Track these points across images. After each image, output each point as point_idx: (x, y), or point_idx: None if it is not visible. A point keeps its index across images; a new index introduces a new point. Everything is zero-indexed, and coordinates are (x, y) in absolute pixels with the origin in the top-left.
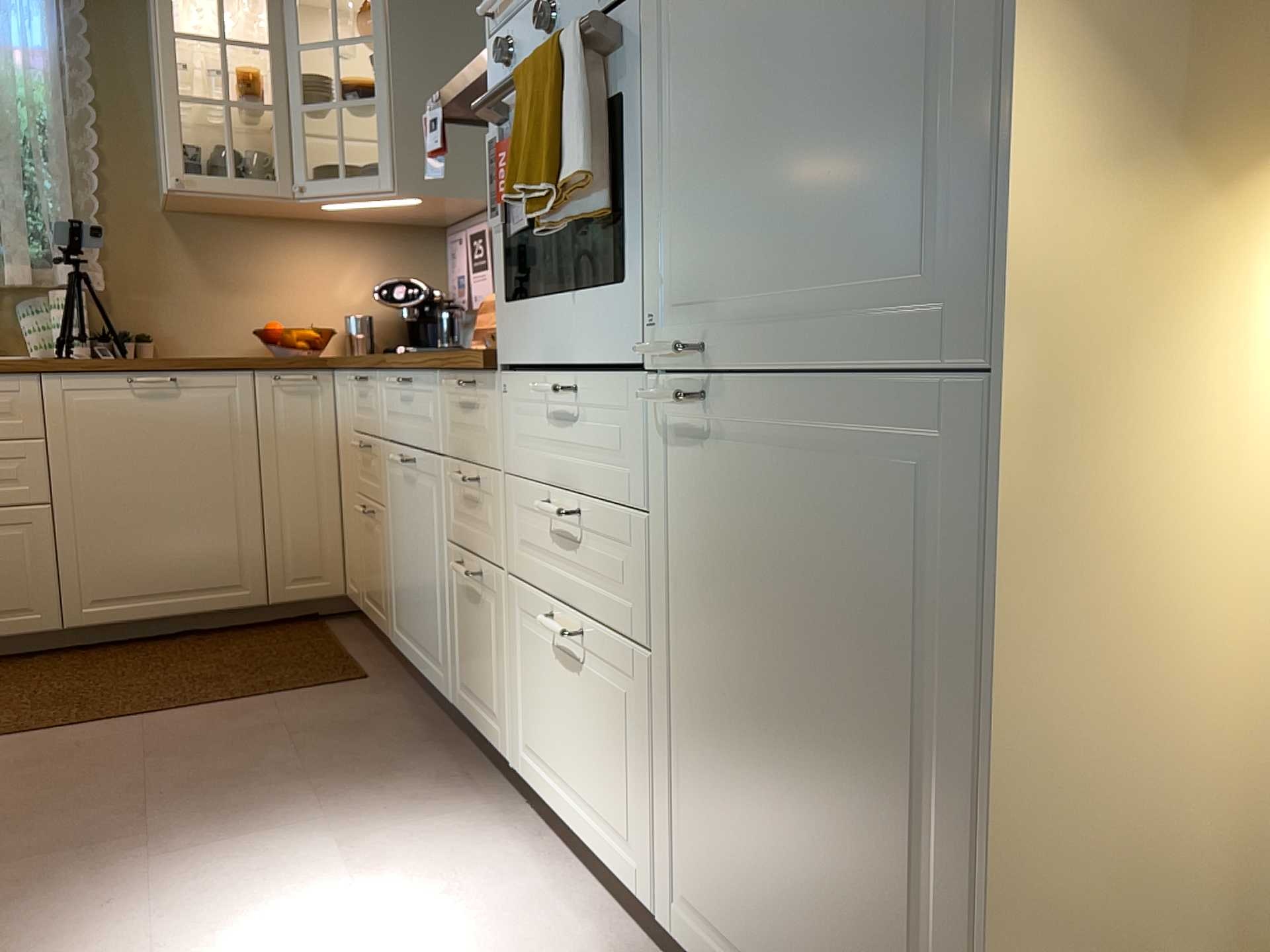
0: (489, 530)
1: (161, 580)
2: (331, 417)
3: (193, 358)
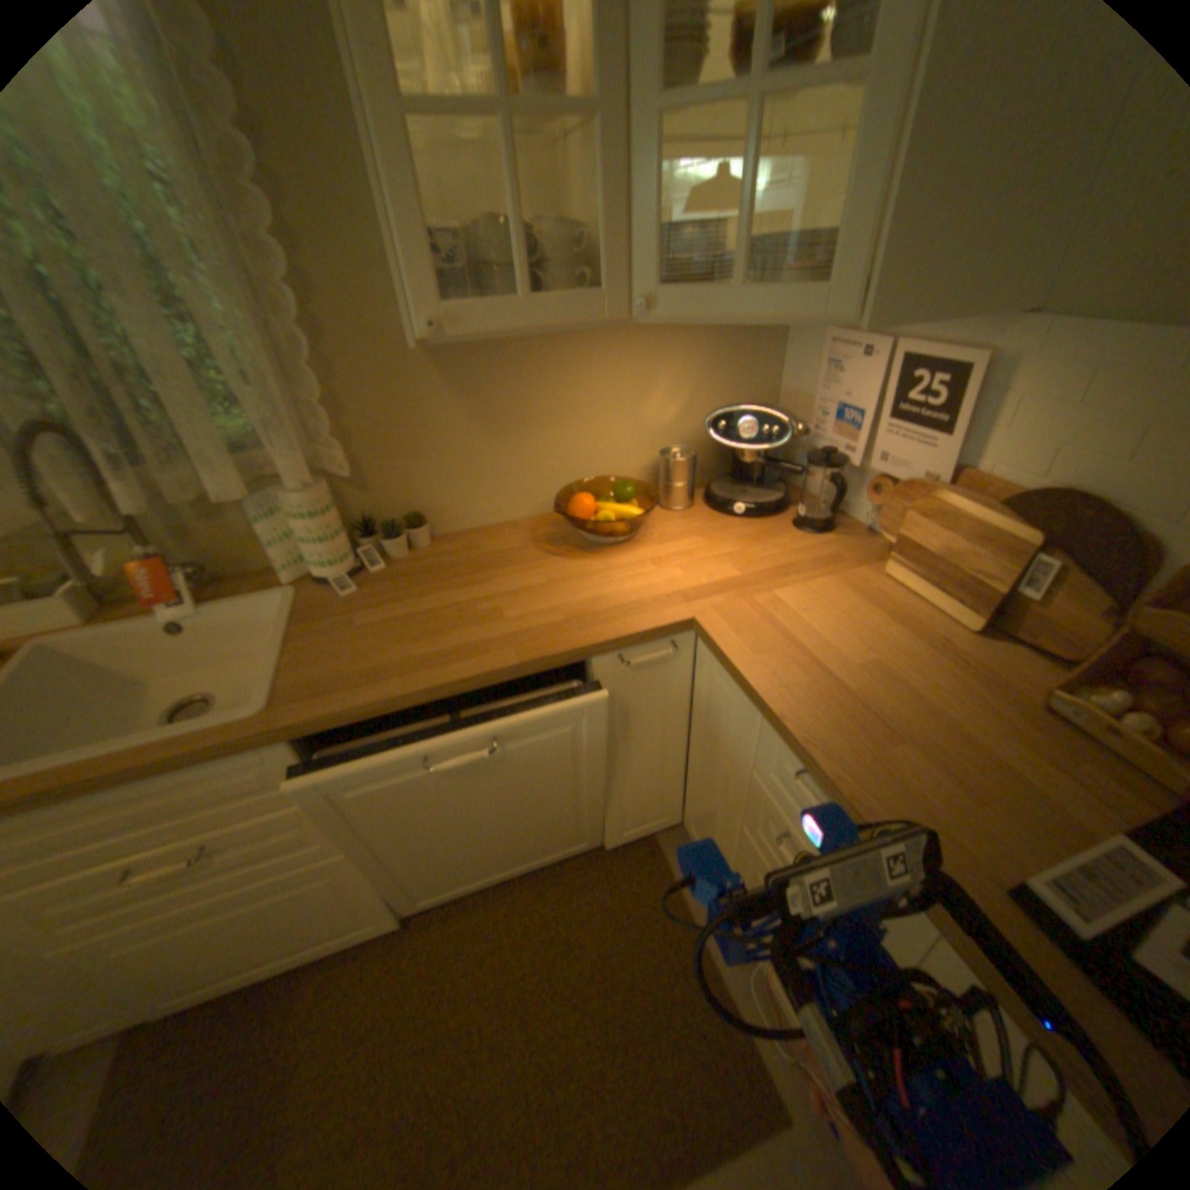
0: None
1: (496, 868)
2: (688, 682)
3: (478, 529)
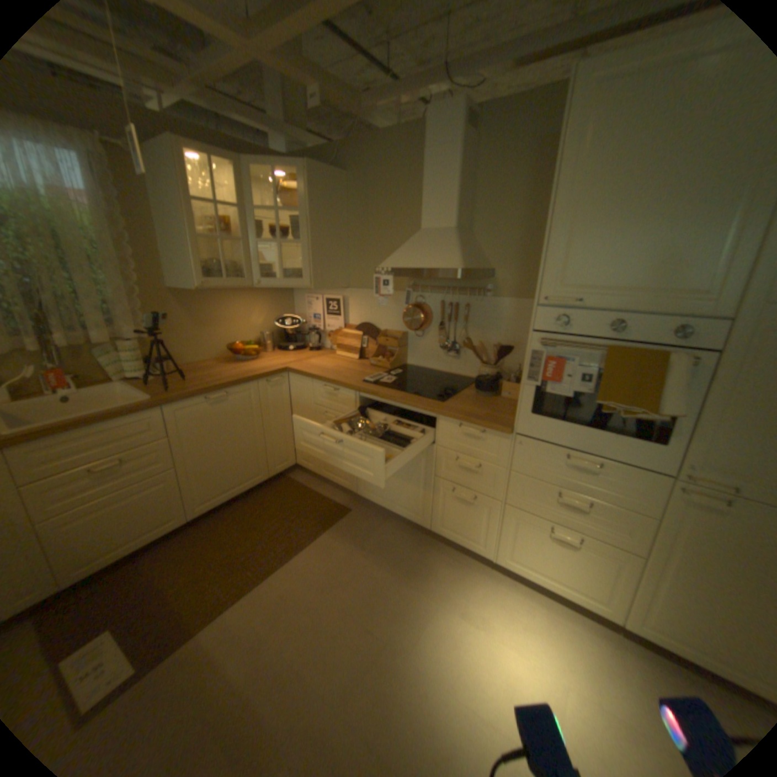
0: (486, 483)
1: (227, 484)
2: (287, 393)
3: (191, 364)
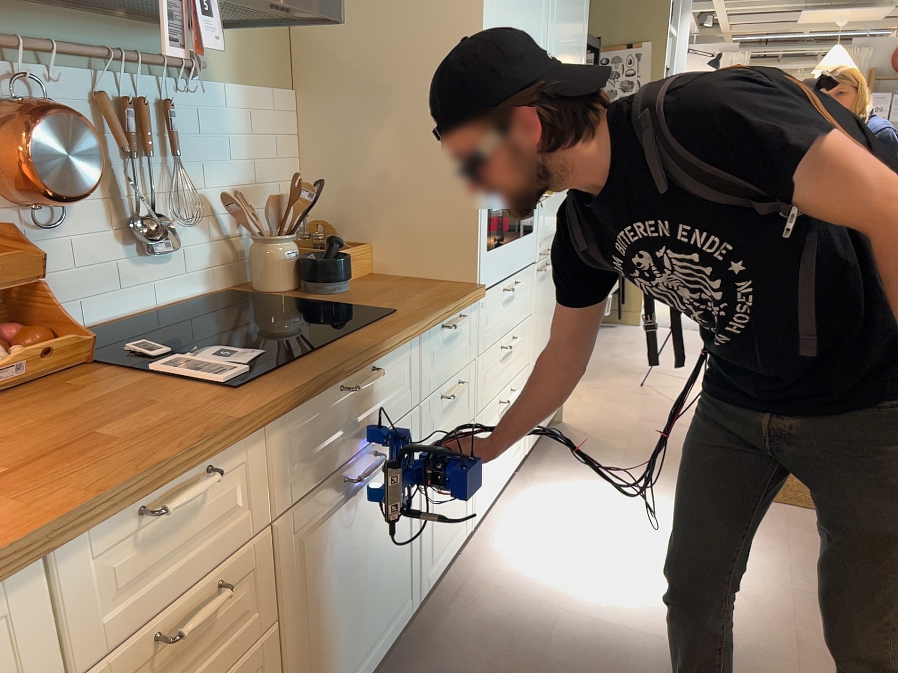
0: (463, 406)
1: None
2: None
3: None
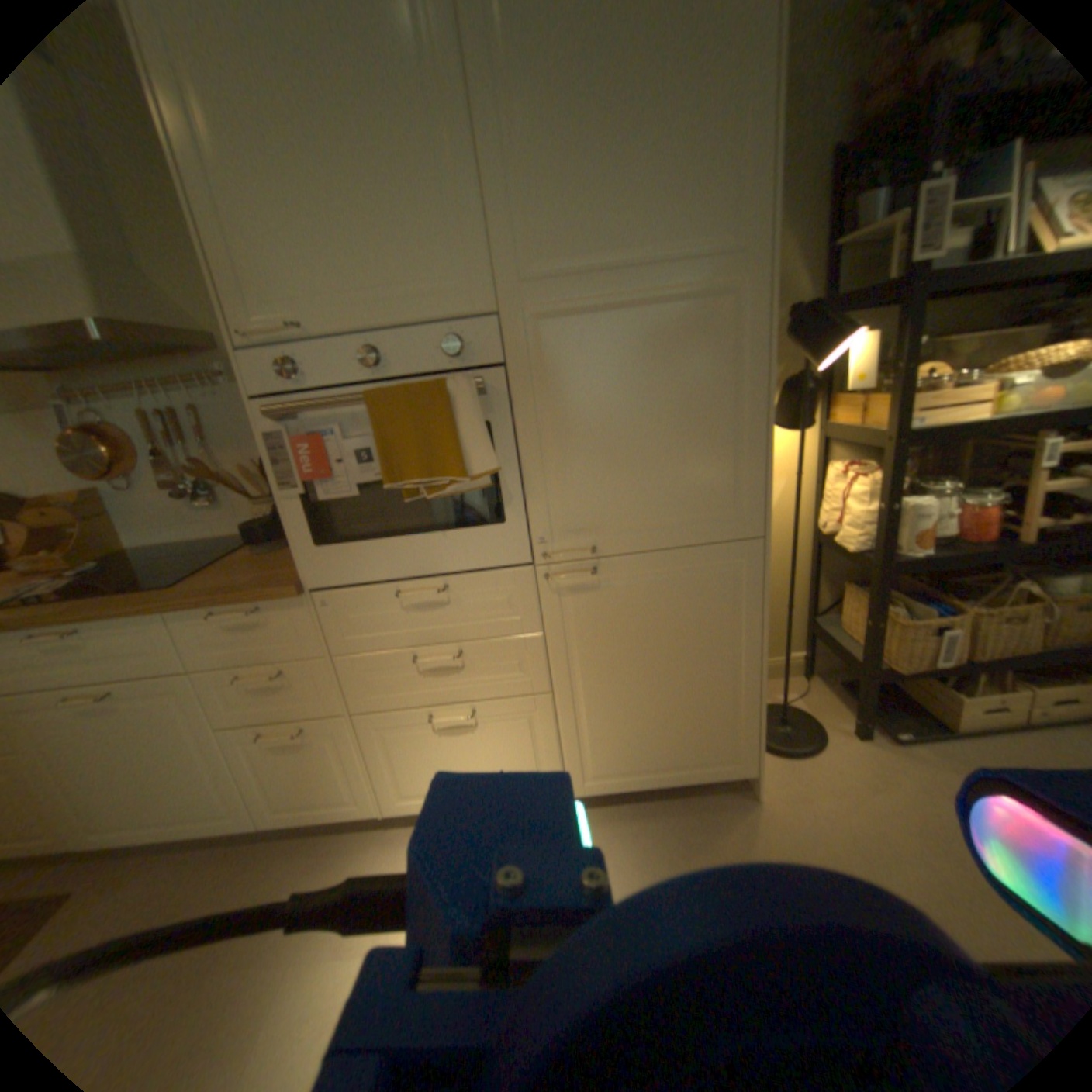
0: (305, 699)
1: None
2: None
3: None
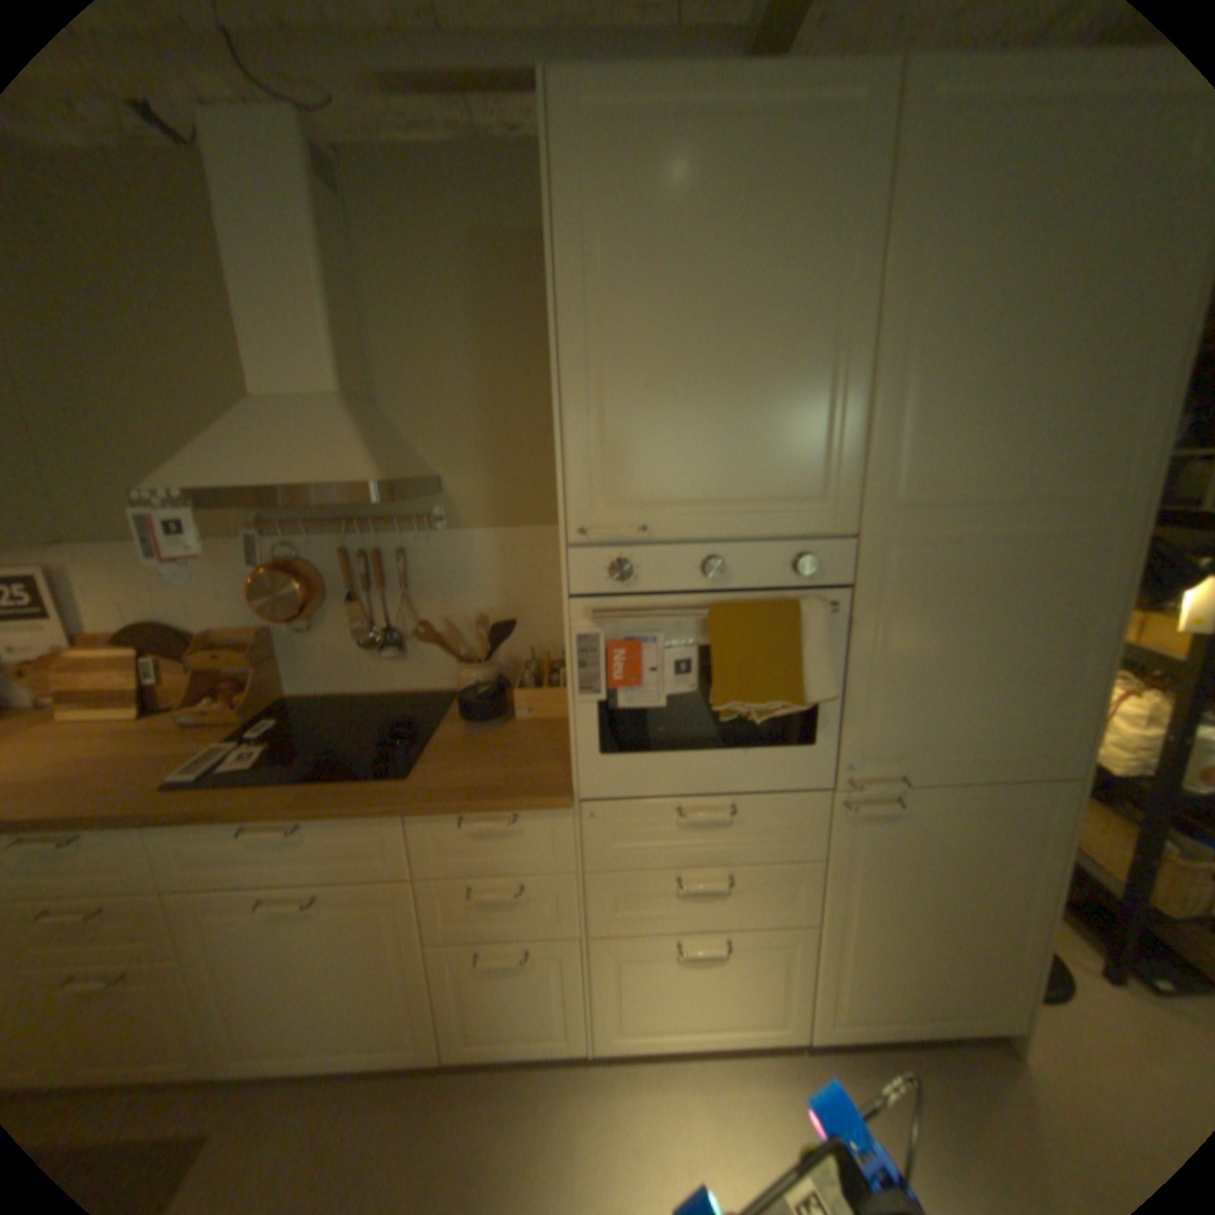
0: (542, 915)
1: None
2: None
3: None
